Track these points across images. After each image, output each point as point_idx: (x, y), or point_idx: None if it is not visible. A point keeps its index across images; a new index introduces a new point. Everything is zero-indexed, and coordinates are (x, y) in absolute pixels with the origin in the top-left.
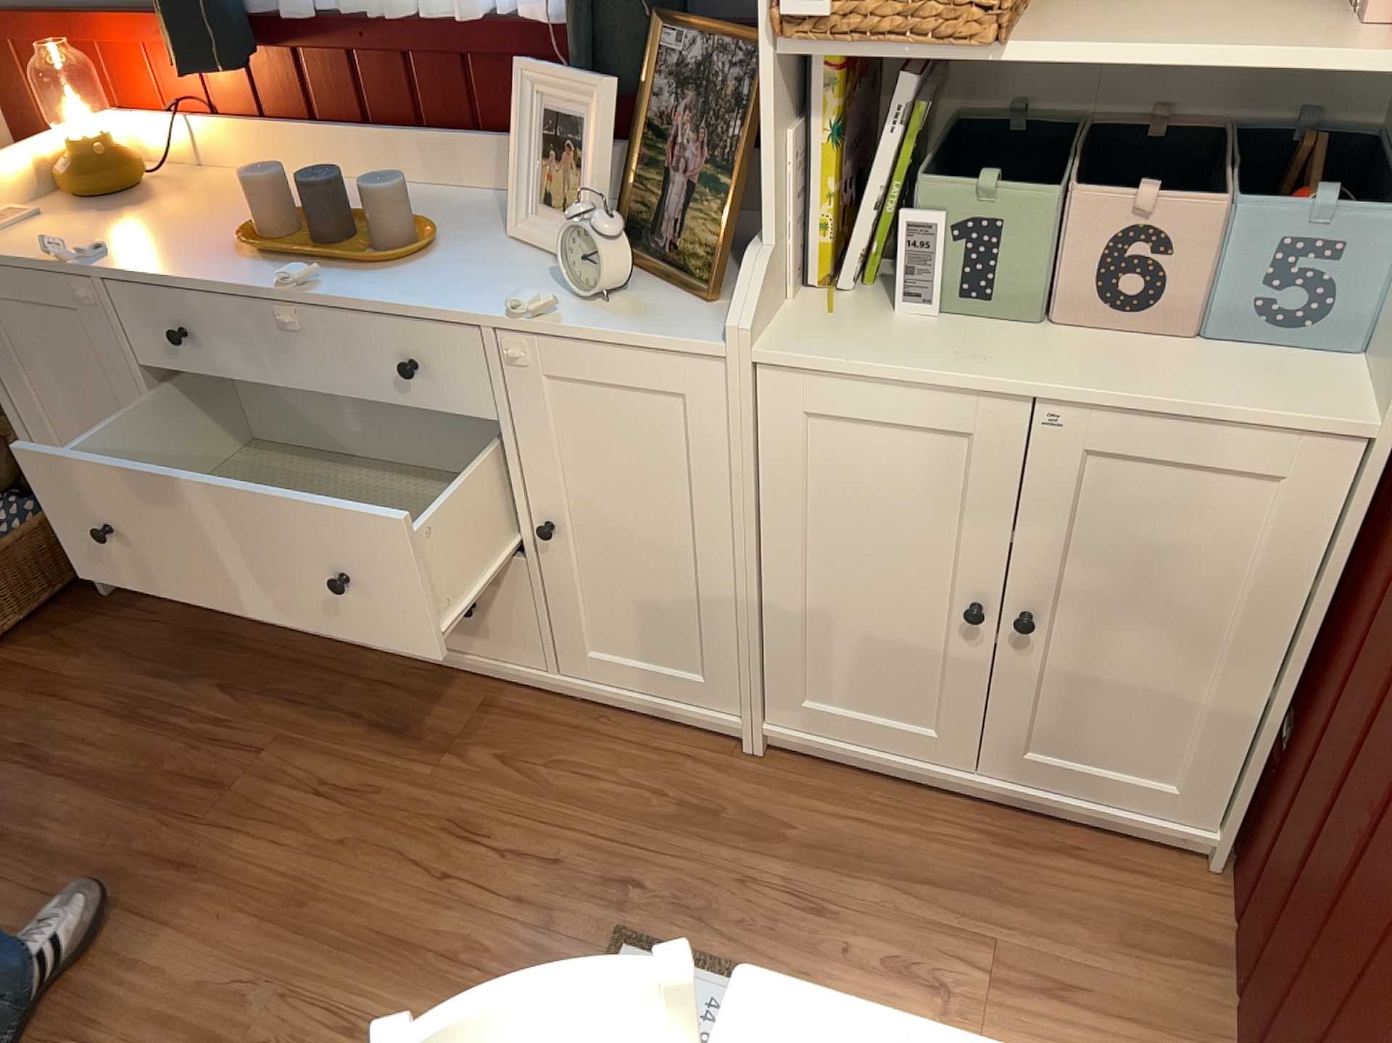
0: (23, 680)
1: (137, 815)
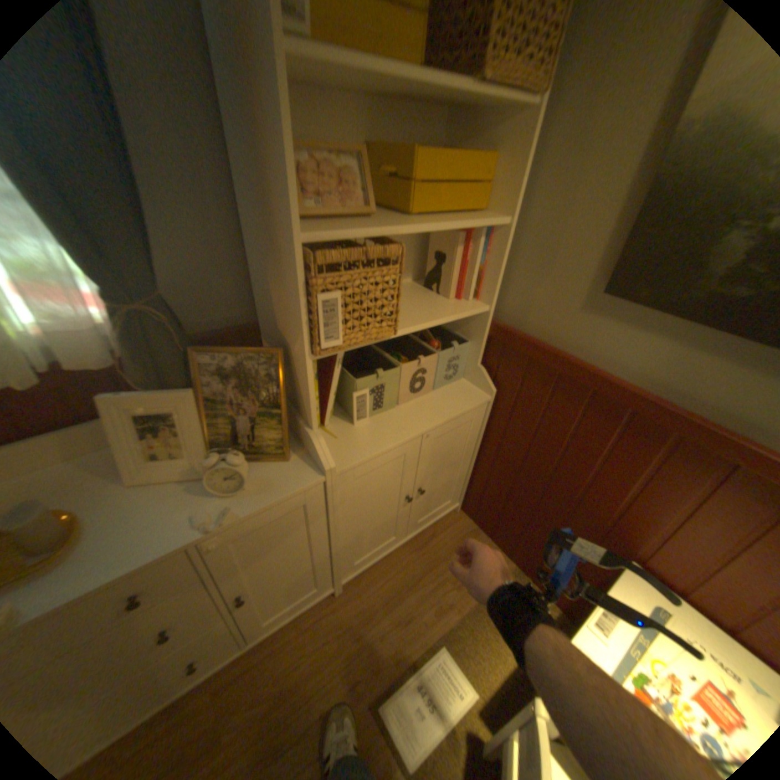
0: None
1: None
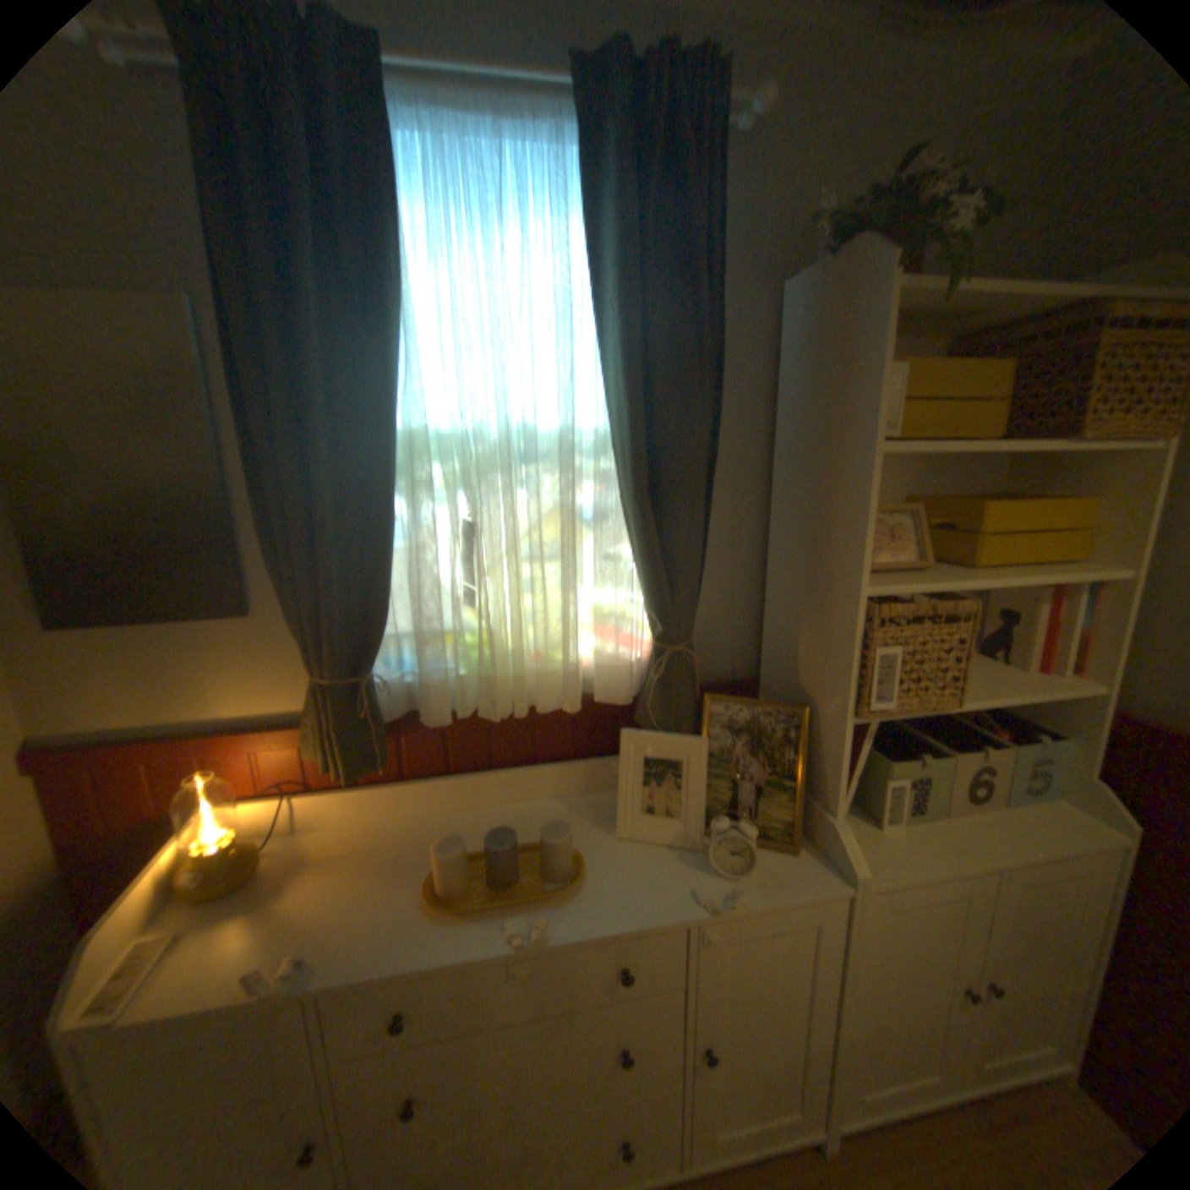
0: None
1: None
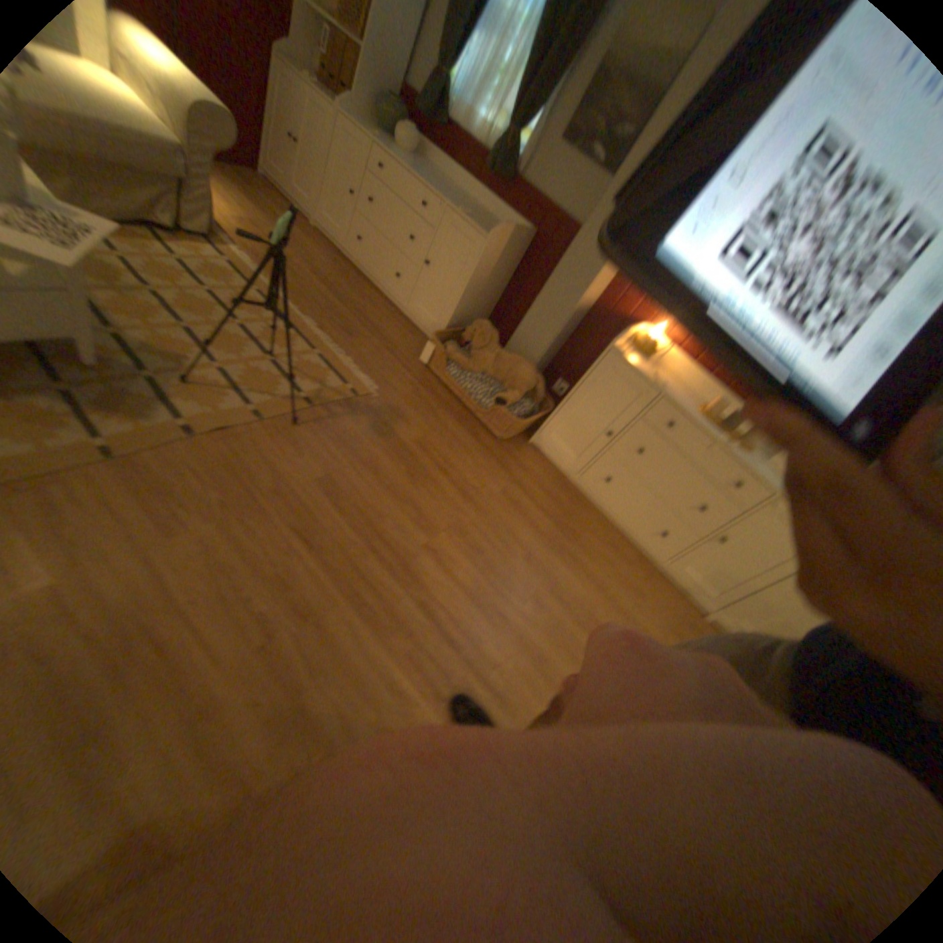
0: (510, 458)
1: (553, 531)
